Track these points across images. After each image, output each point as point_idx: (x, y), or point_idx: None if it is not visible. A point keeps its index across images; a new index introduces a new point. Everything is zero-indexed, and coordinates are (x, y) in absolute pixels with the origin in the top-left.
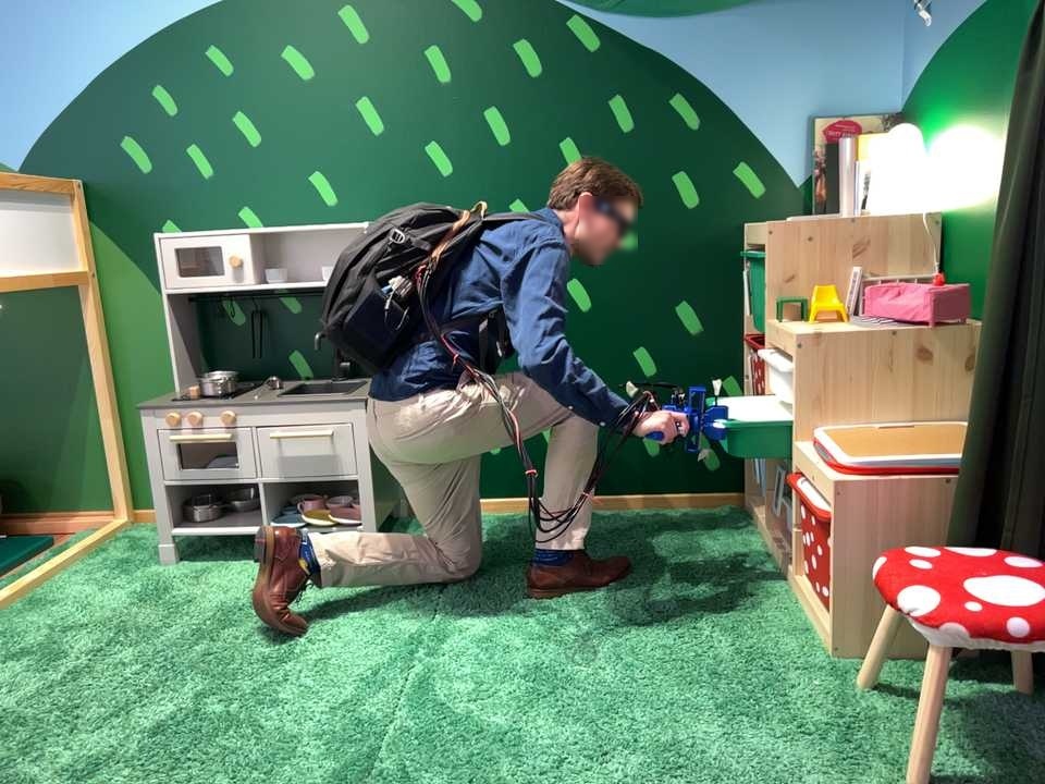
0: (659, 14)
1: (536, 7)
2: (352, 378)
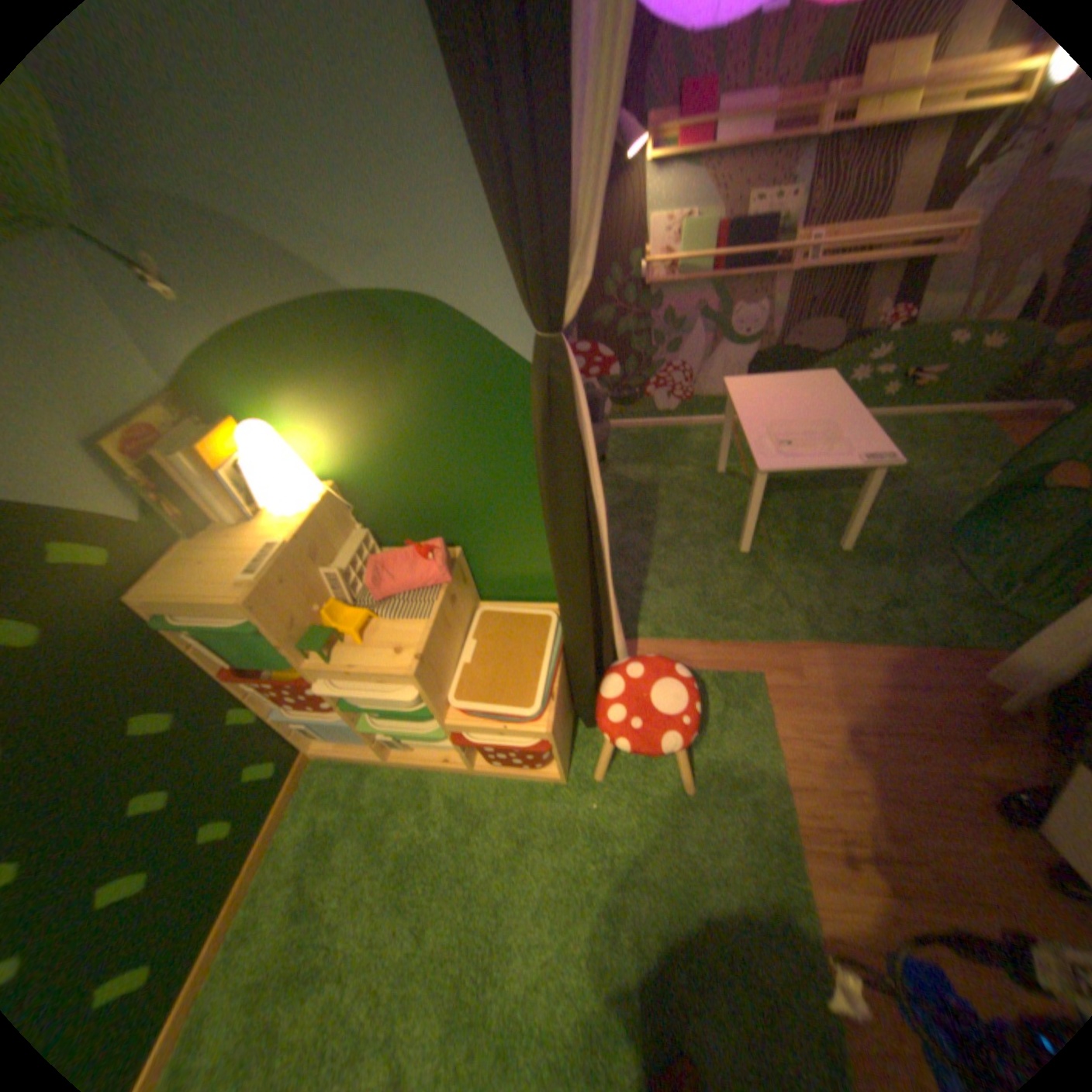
0: None
1: None
2: None
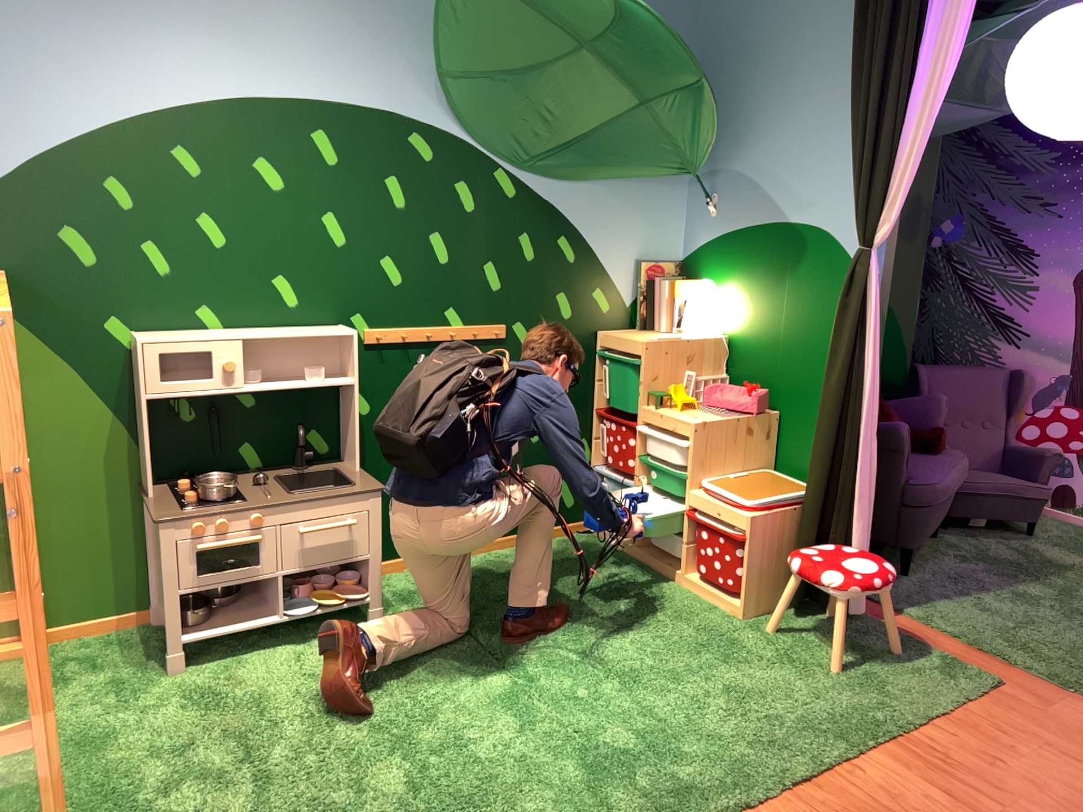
0: (555, 182)
1: (475, 163)
2: (316, 464)
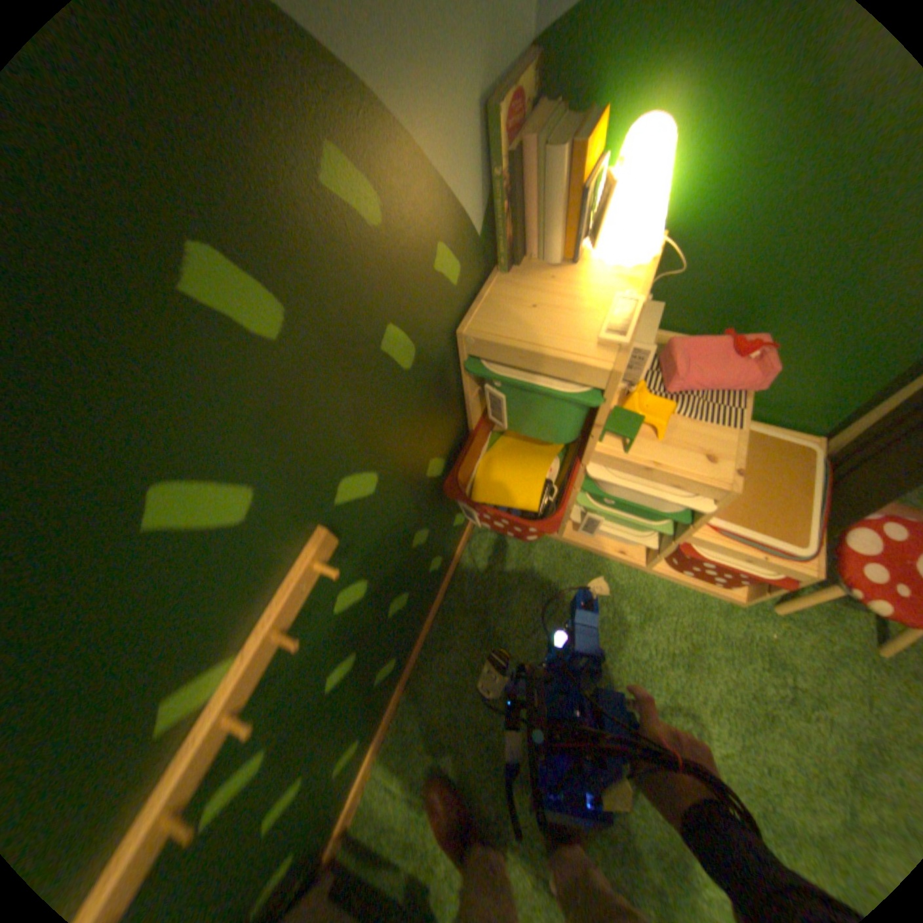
0: None
1: None
2: None
